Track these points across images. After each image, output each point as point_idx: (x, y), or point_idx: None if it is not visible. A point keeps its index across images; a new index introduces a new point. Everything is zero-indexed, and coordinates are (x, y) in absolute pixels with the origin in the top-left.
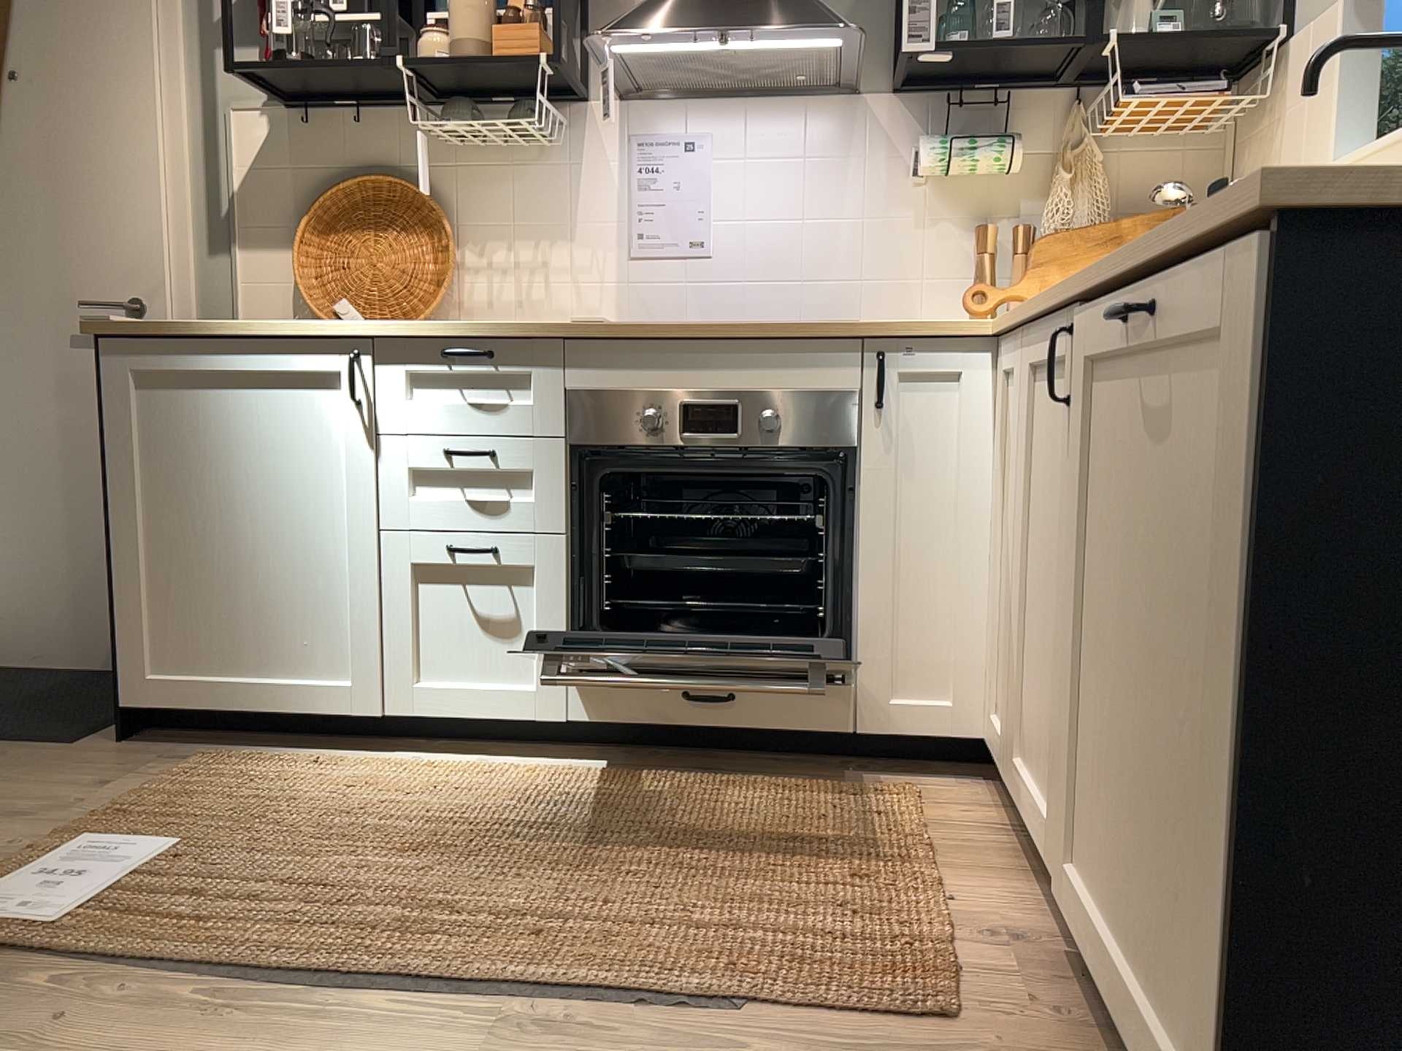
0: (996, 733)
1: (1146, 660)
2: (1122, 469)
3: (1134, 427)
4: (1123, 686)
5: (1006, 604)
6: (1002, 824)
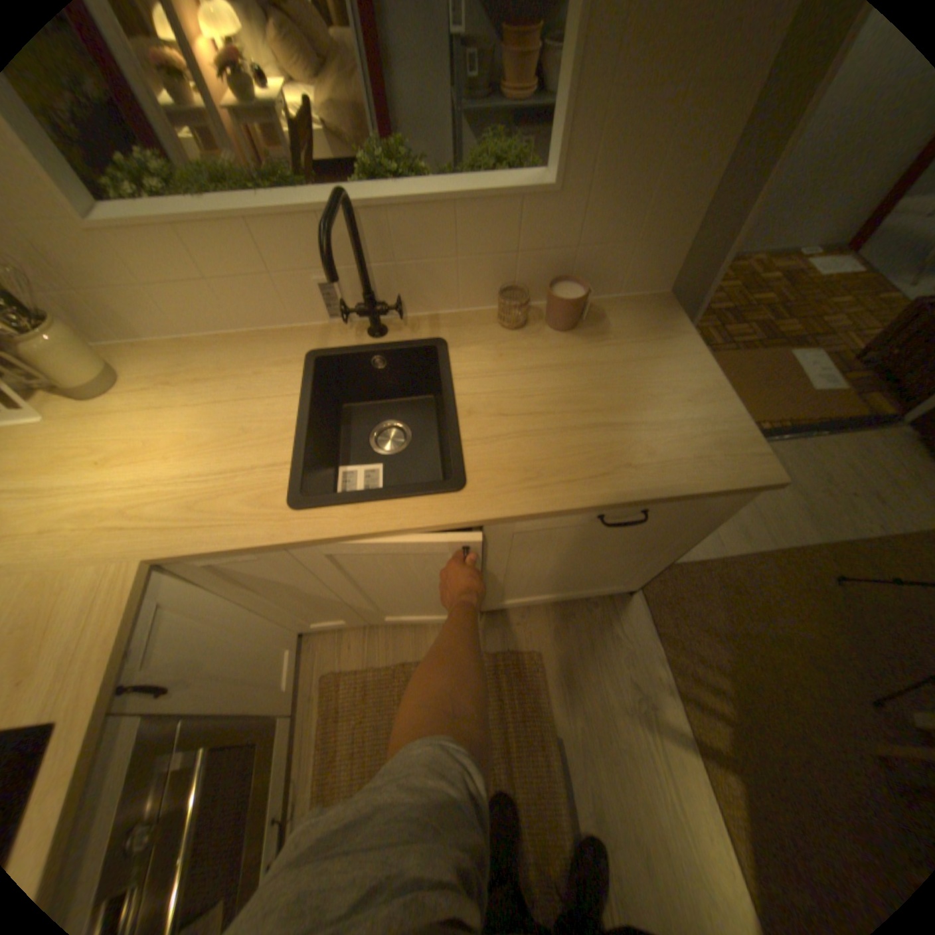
0: (317, 630)
1: (570, 566)
2: (539, 546)
3: (559, 536)
4: (541, 575)
5: (288, 610)
6: (357, 634)
